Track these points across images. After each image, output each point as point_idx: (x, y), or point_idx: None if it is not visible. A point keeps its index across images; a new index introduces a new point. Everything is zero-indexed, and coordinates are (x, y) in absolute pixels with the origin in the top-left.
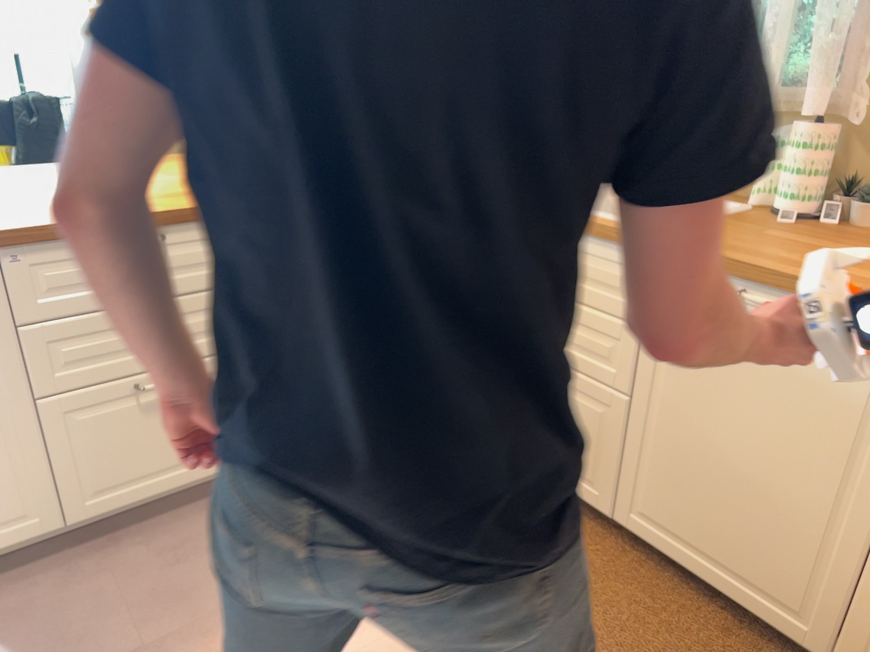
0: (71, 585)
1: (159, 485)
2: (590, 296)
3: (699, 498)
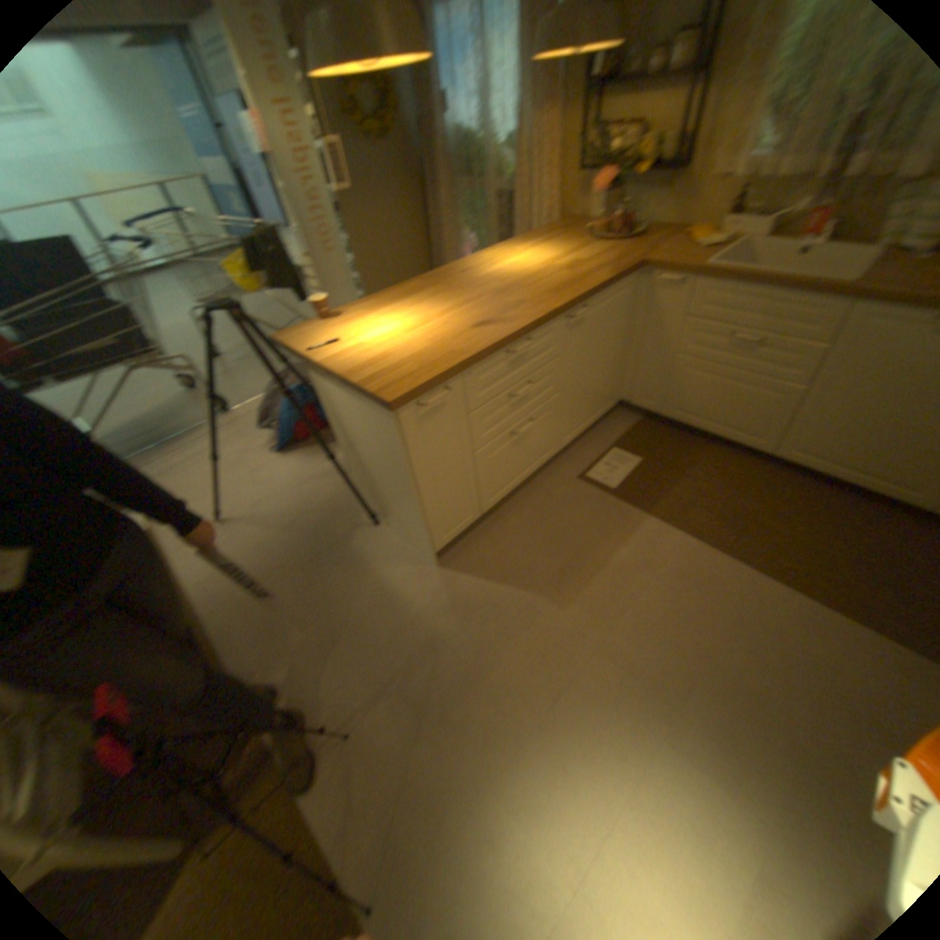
0: (498, 543)
1: (517, 482)
2: (787, 328)
3: (856, 438)
